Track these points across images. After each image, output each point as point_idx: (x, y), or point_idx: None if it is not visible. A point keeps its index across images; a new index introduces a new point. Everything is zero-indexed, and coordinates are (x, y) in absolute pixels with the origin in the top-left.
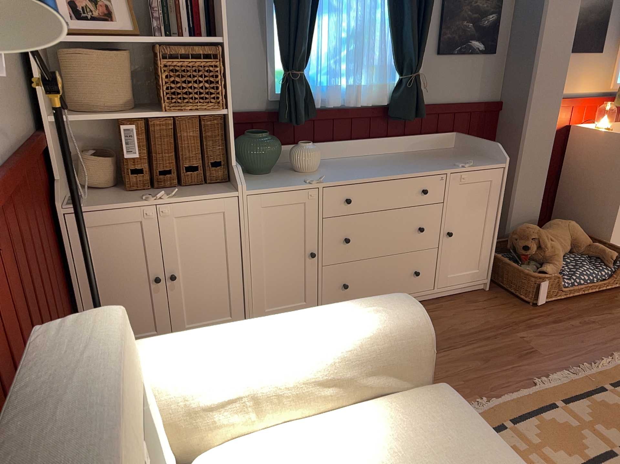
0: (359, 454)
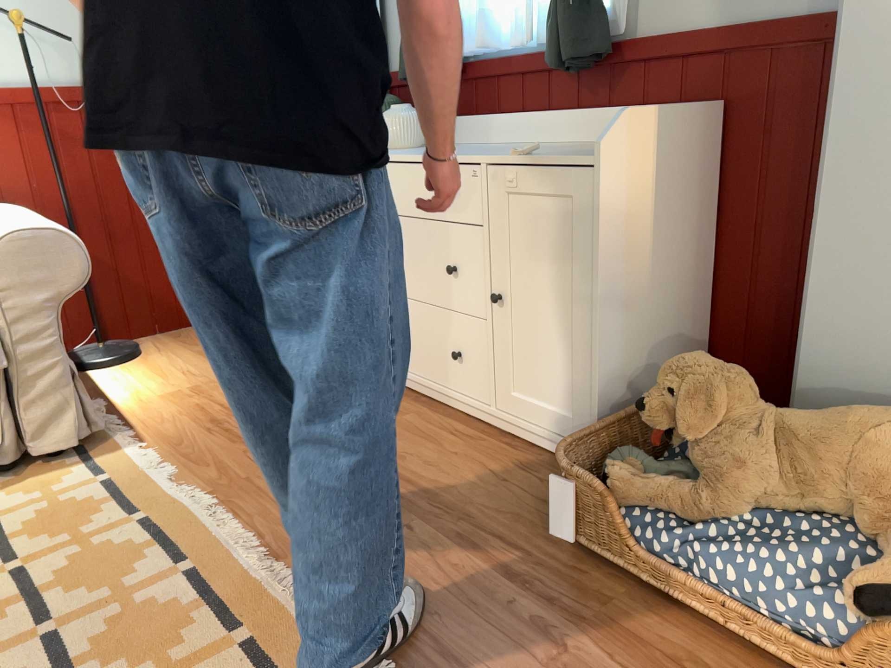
0: None
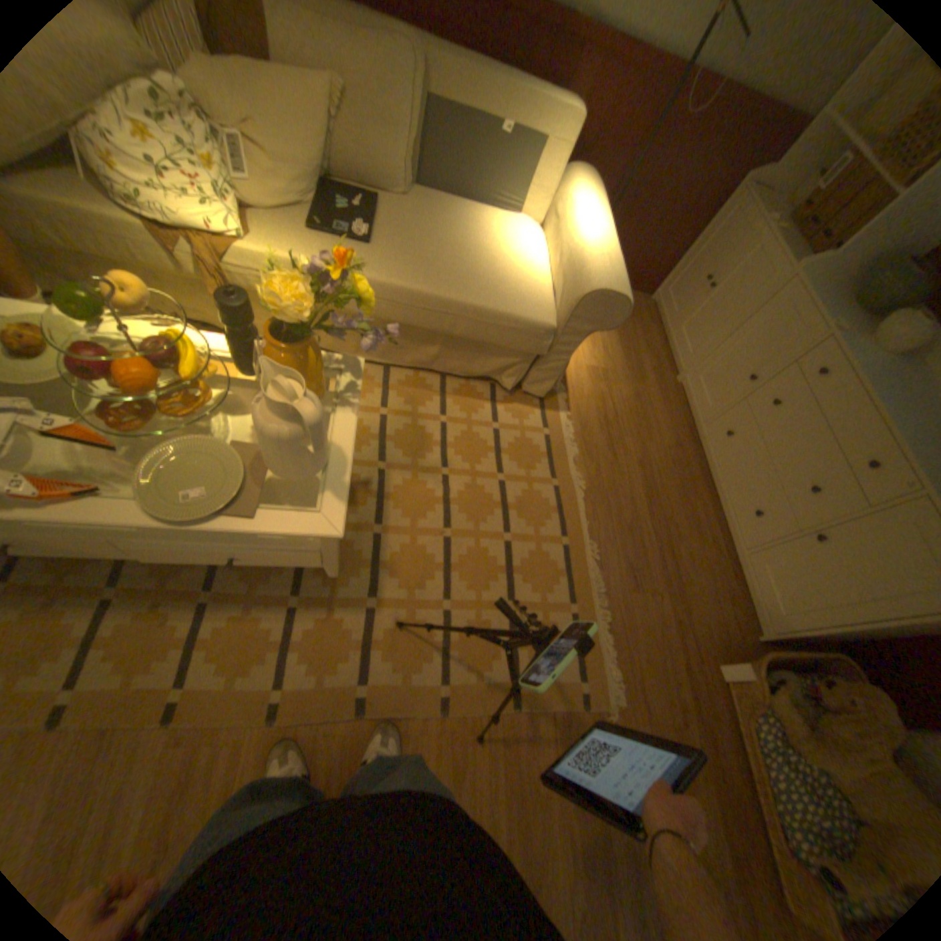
0: (517, 264)
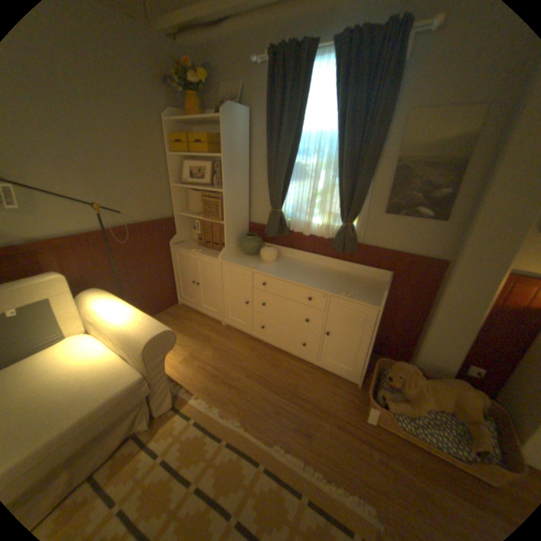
0: (84, 366)
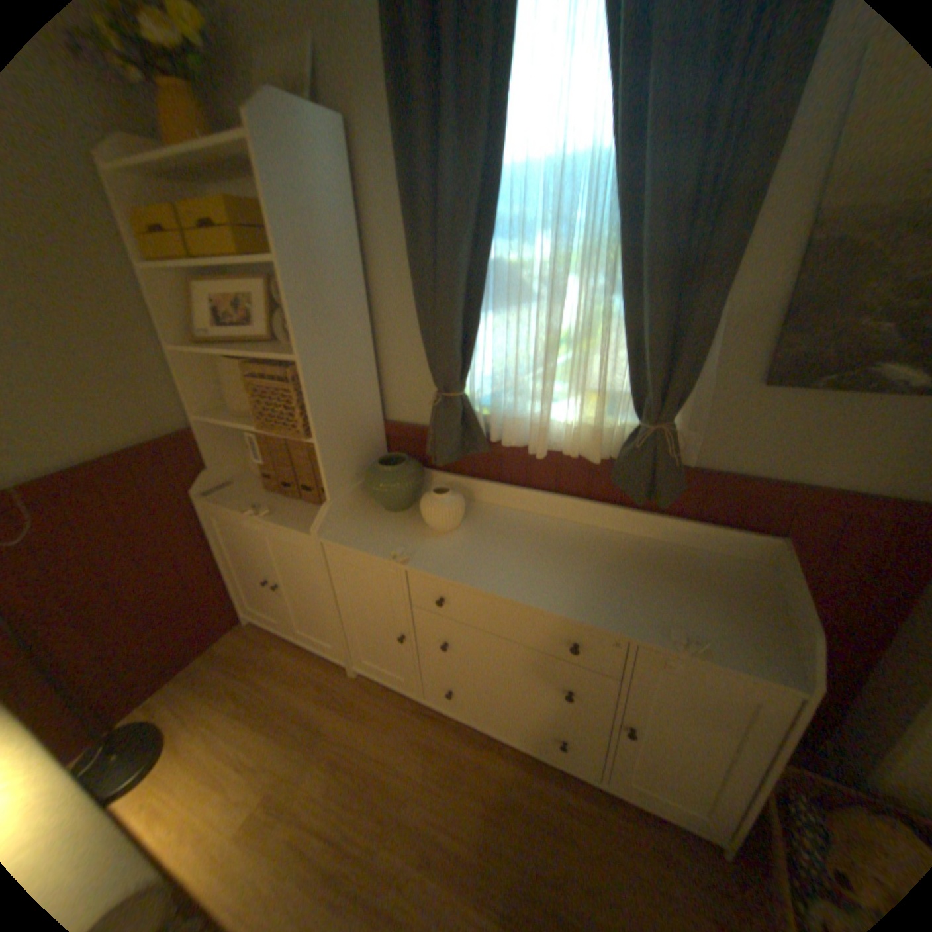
0: None
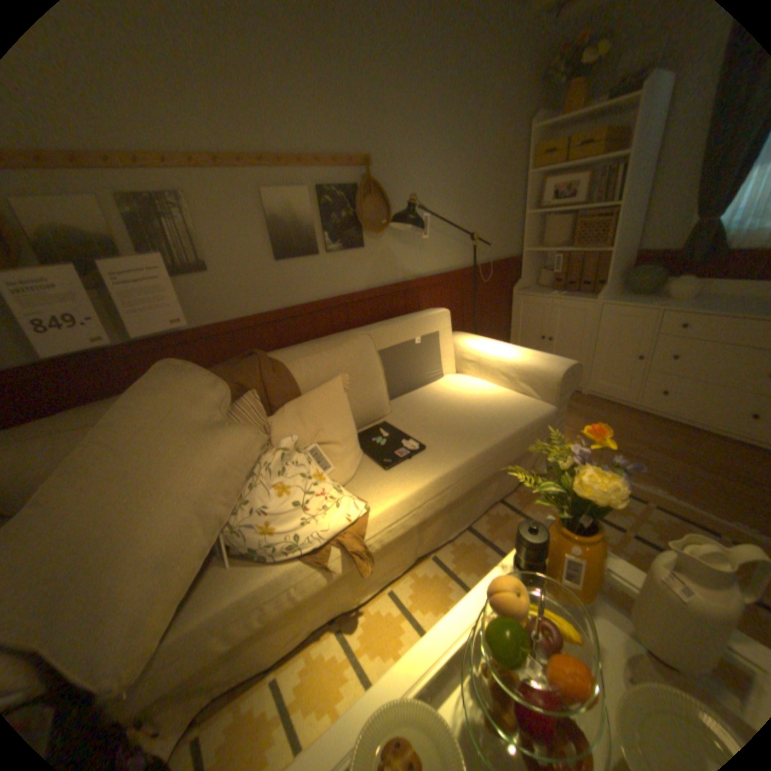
0: (487, 395)
